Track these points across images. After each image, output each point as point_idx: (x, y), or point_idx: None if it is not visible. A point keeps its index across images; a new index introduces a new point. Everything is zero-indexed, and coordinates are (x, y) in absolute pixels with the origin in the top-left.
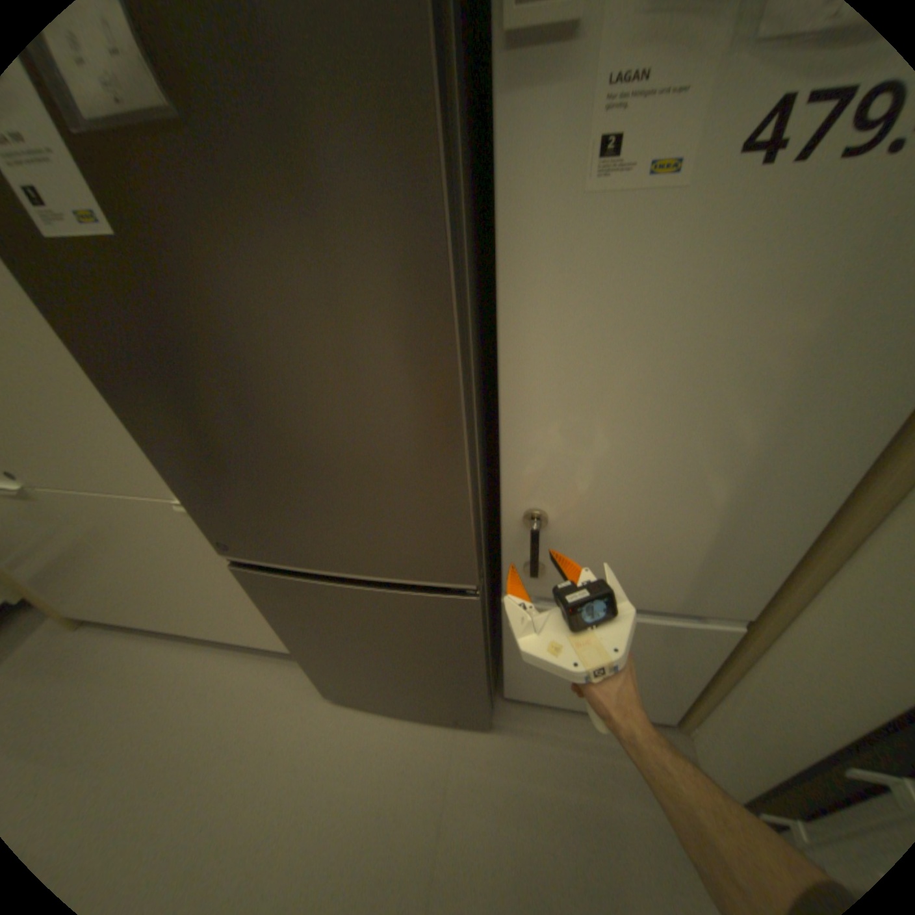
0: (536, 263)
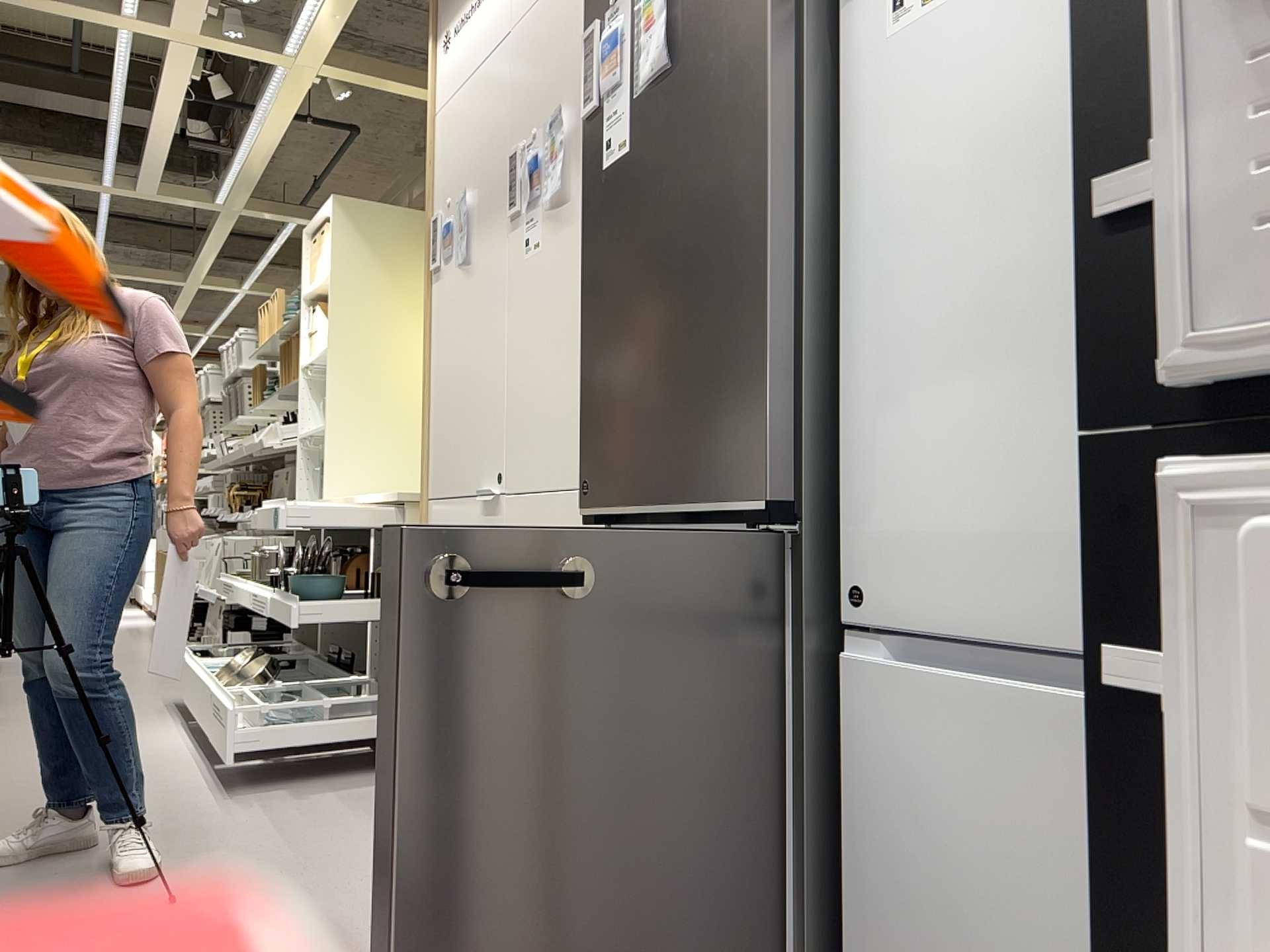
0: (868, 105)
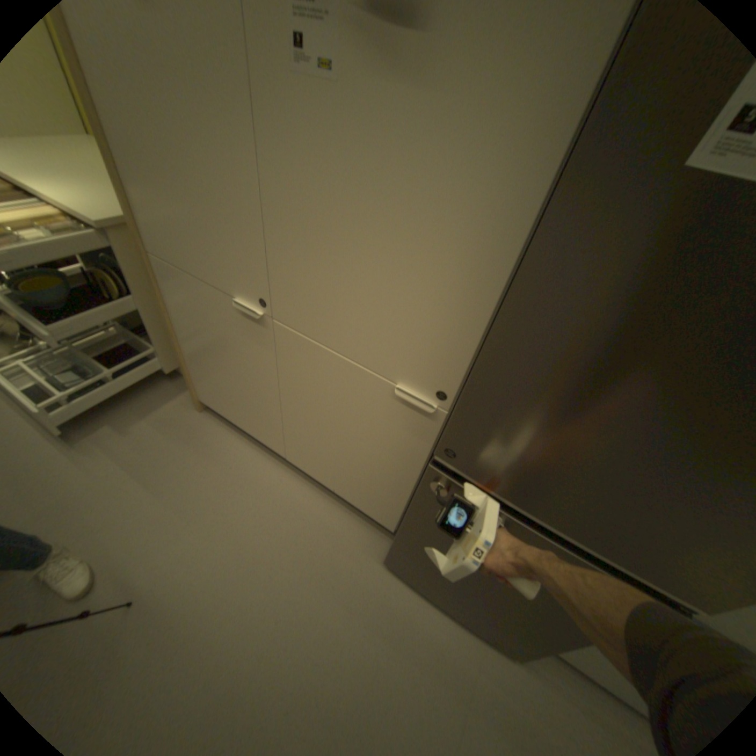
0: None
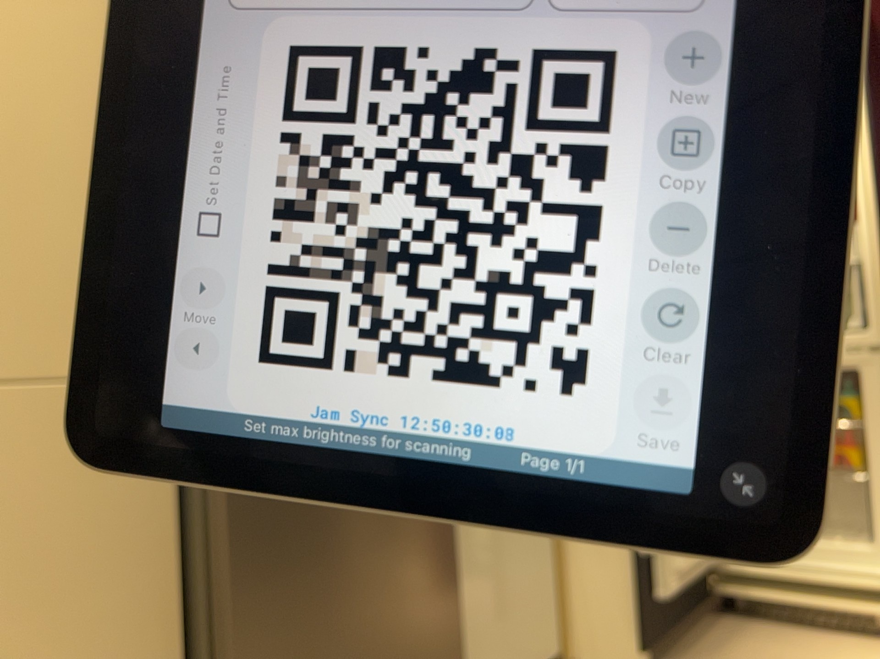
0: None
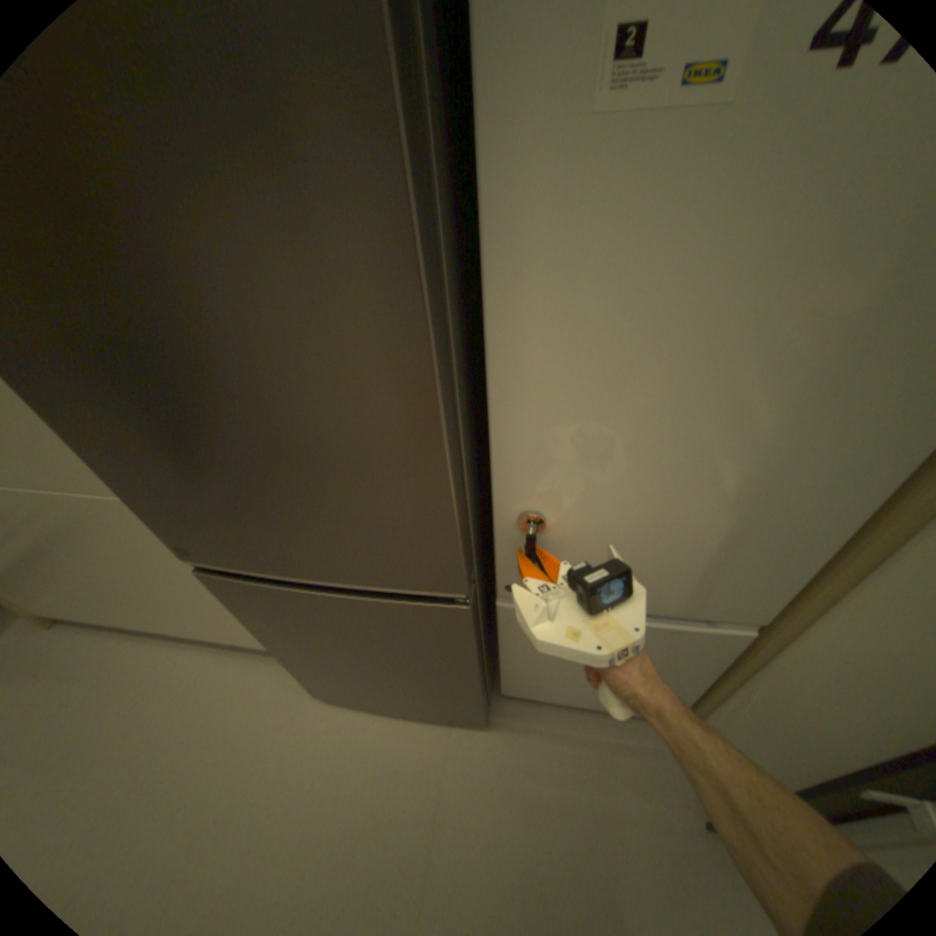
0: (530, 213)
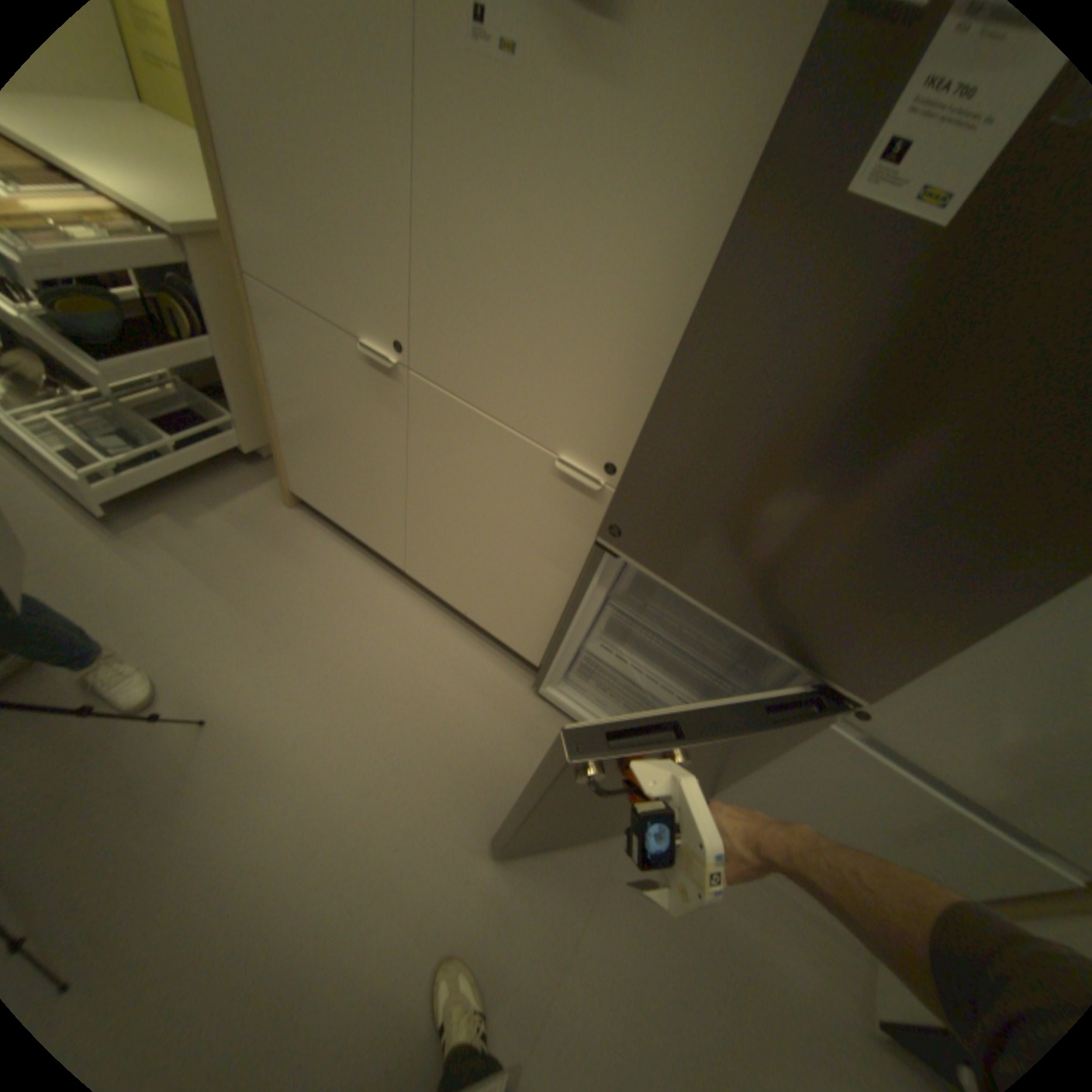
0: None
